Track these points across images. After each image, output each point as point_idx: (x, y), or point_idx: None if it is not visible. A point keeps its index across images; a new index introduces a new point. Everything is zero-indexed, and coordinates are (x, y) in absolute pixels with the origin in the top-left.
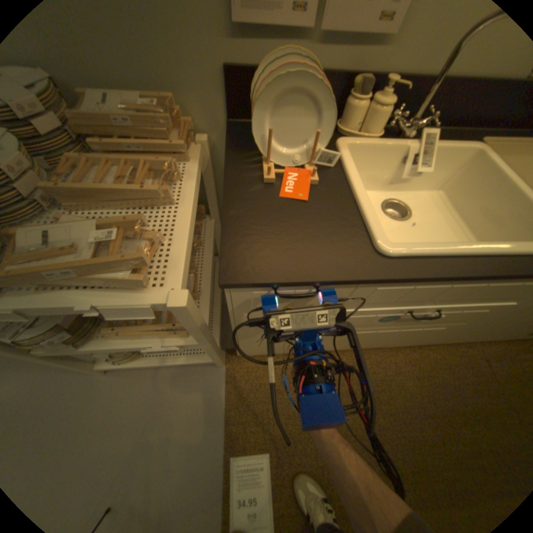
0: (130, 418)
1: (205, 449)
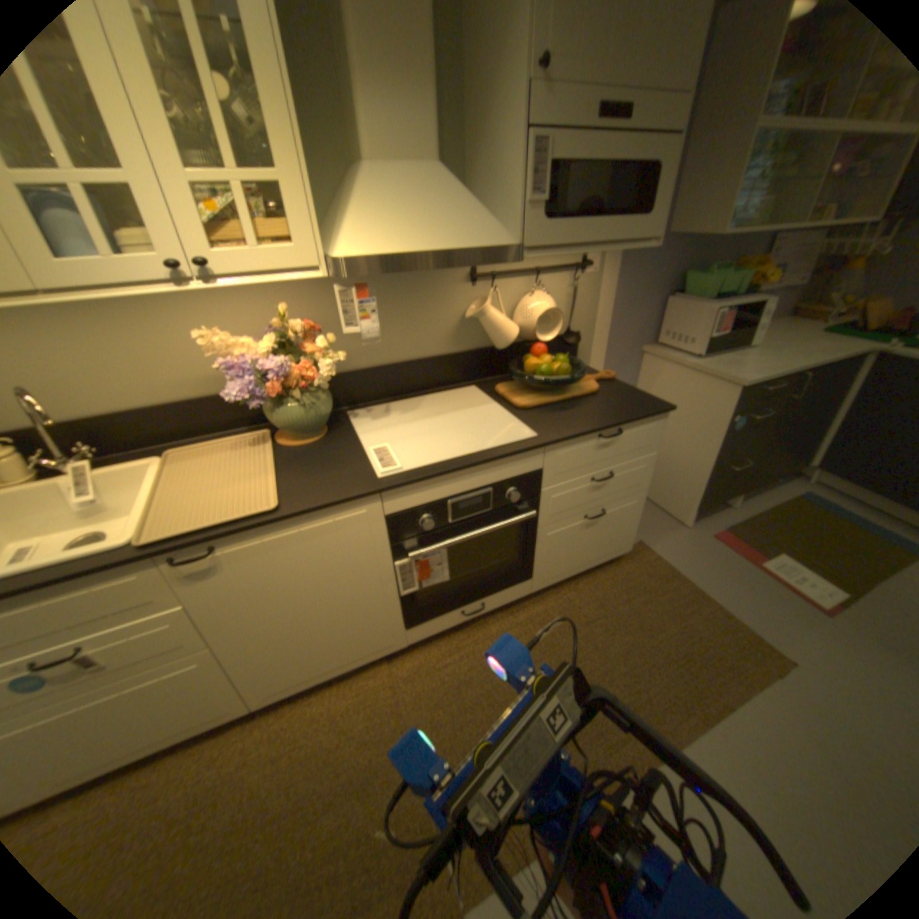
0: None
1: None
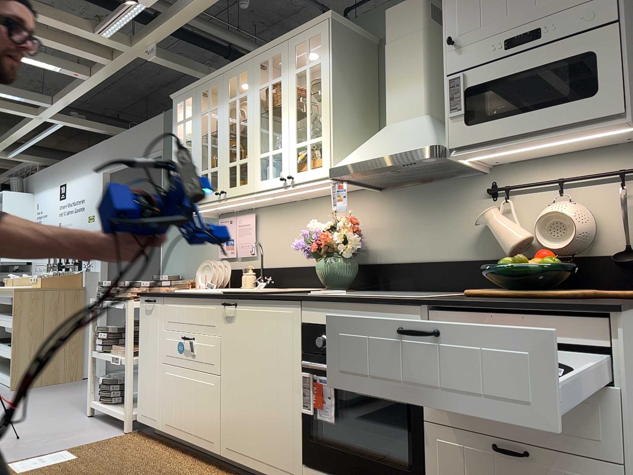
0: (70, 427)
1: (67, 445)
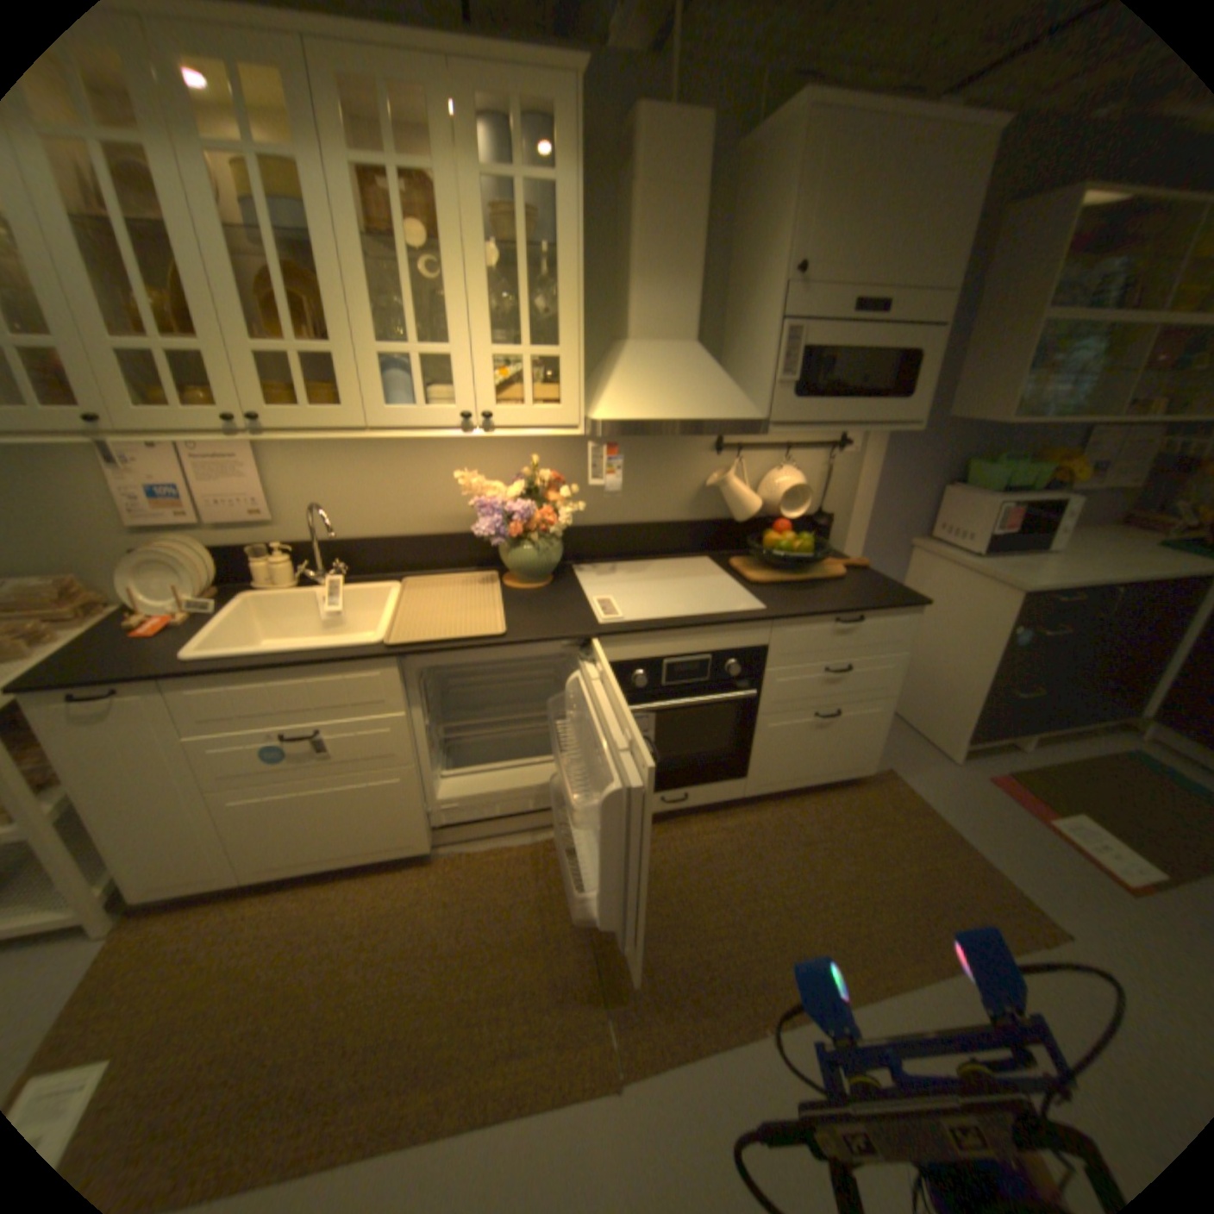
0: None
1: None
